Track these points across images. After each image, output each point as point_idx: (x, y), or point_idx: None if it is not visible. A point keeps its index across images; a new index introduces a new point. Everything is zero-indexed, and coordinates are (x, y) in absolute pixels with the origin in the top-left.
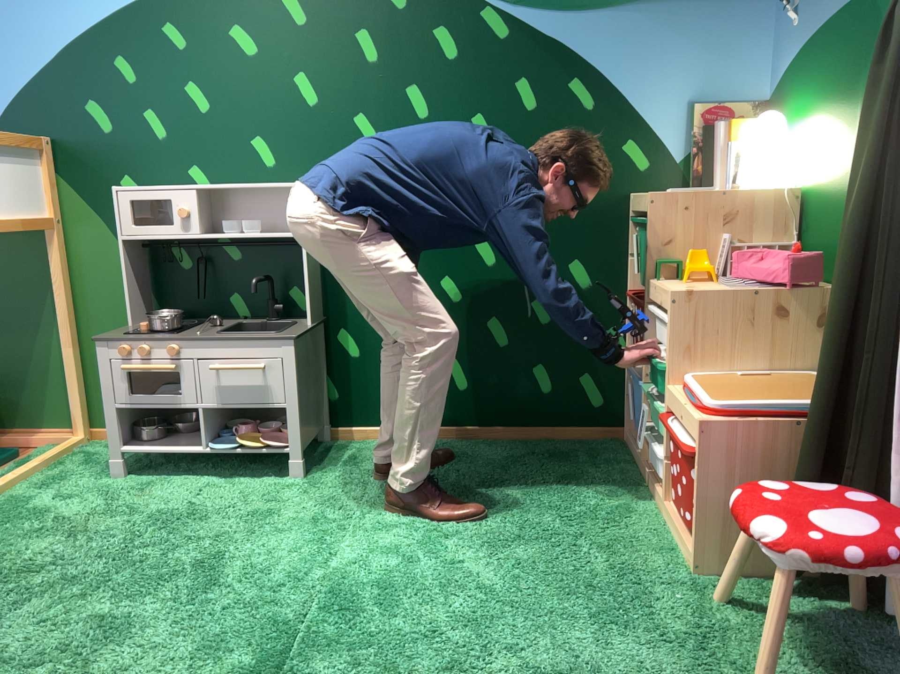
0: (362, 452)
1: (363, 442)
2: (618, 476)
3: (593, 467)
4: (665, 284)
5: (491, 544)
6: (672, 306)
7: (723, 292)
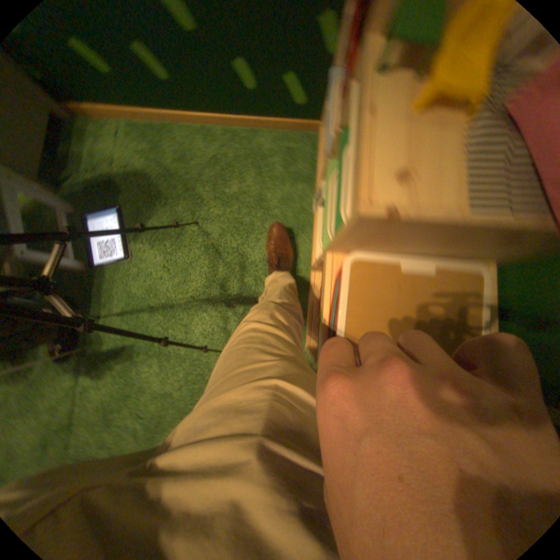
0: (96, 146)
1: (96, 125)
2: (293, 206)
3: (278, 188)
4: (376, 114)
5: (187, 304)
6: (351, 224)
7: (440, 225)
